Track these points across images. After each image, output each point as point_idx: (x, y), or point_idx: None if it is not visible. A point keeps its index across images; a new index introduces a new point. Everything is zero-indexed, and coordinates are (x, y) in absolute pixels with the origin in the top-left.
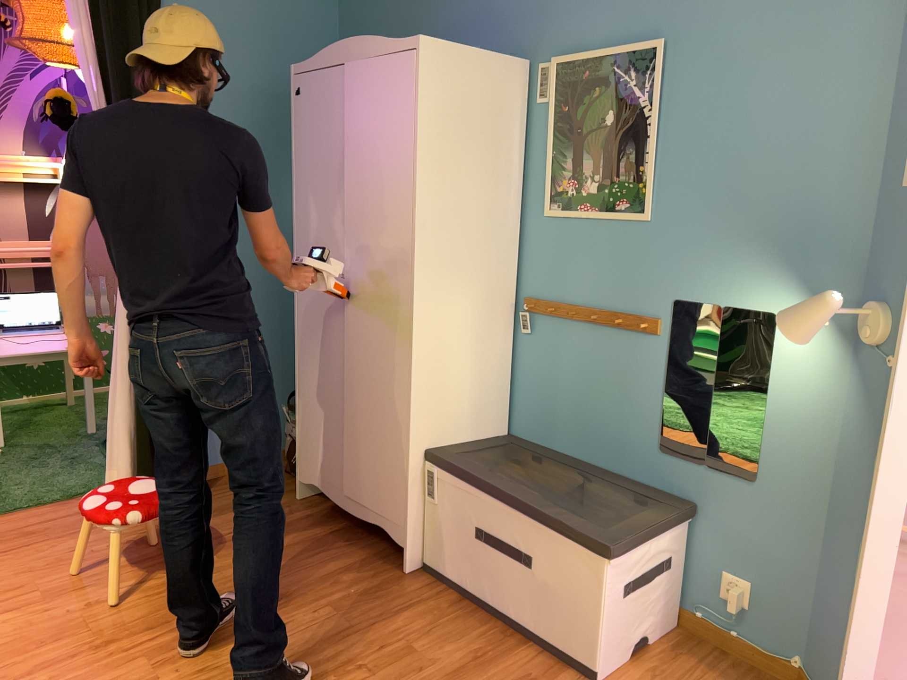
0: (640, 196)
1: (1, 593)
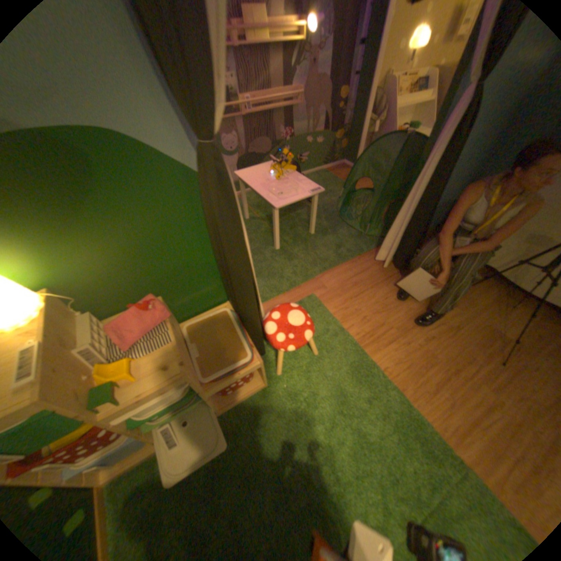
0: None
1: (378, 327)
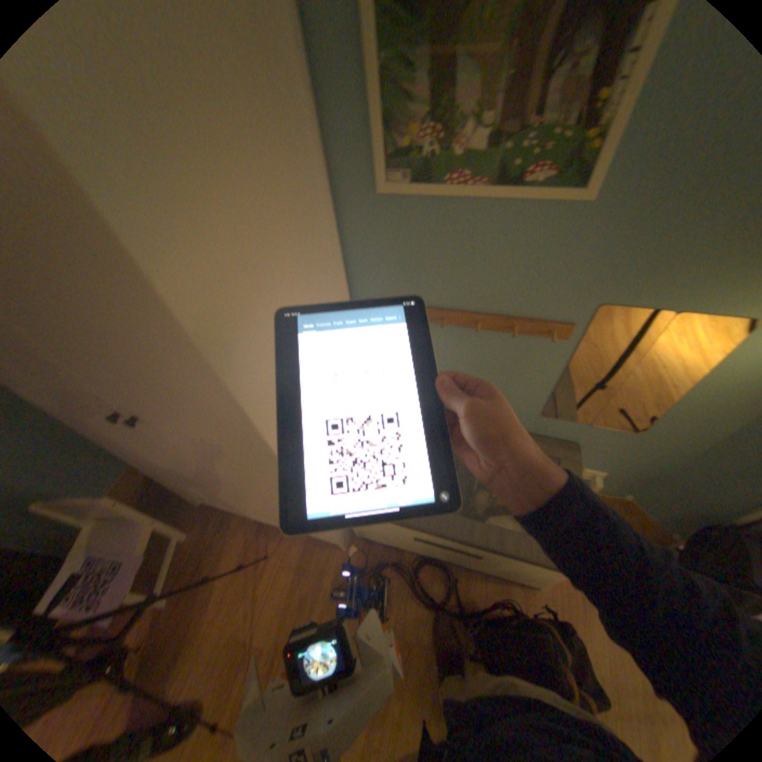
0: (589, 156)
1: None
